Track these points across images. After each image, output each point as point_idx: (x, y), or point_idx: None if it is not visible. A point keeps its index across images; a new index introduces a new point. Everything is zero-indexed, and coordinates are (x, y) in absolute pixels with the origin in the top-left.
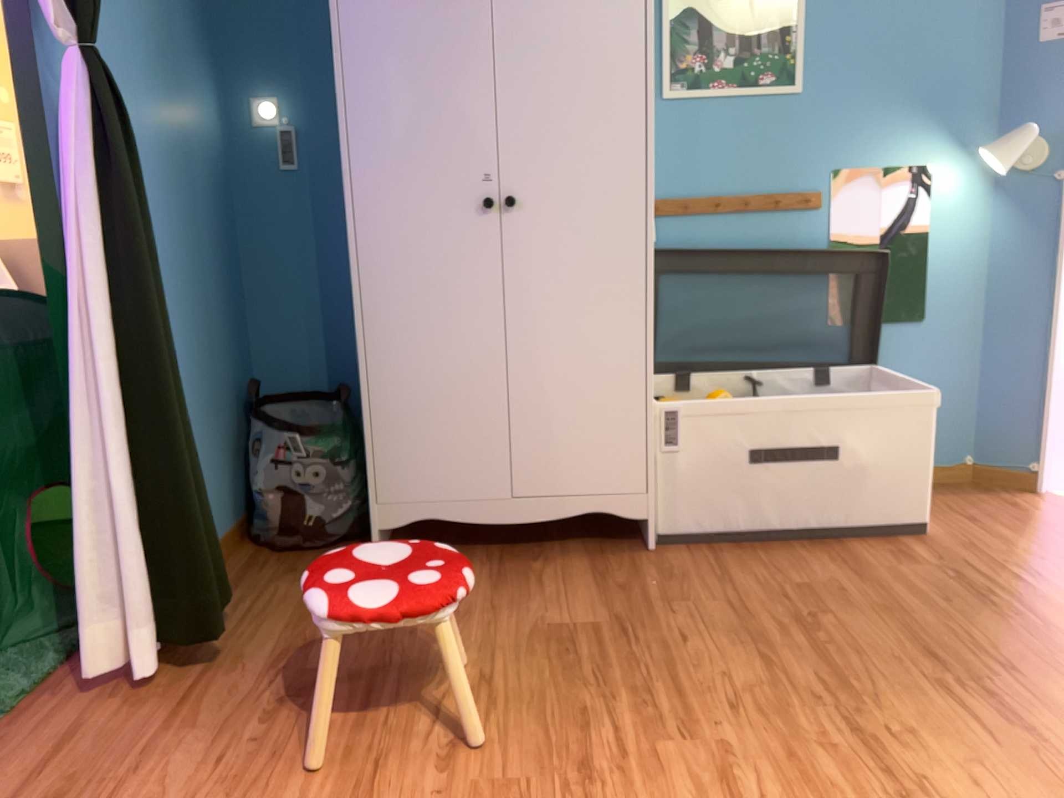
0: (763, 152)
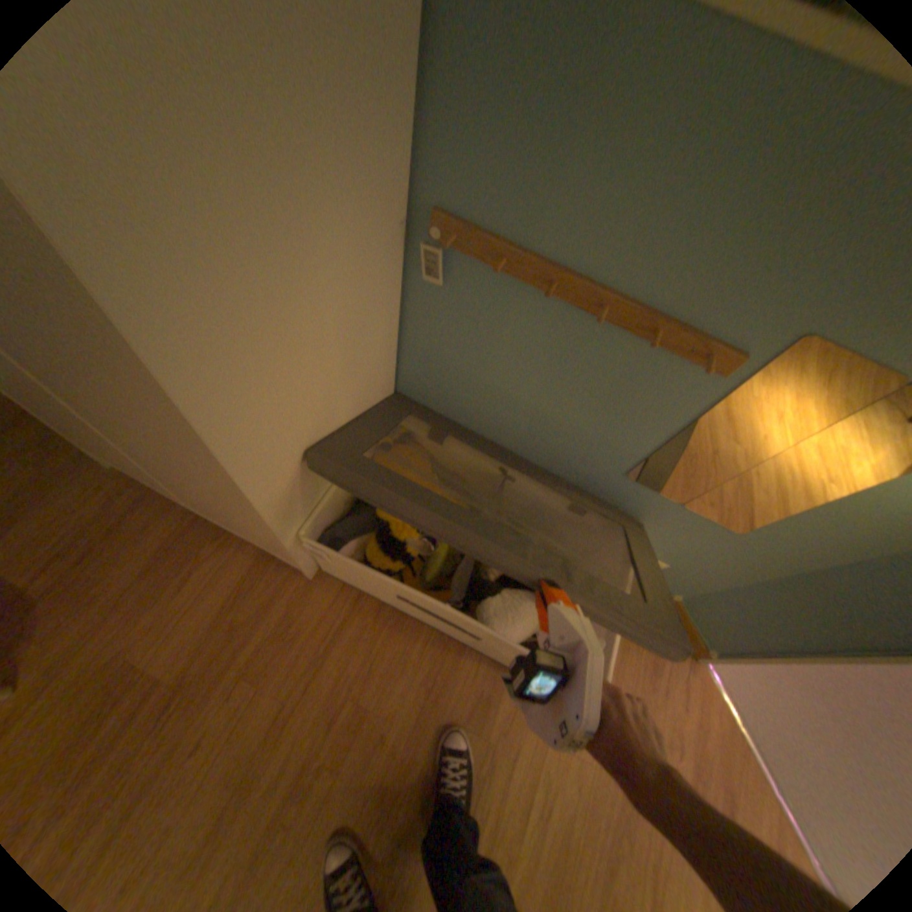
0: (705, 230)
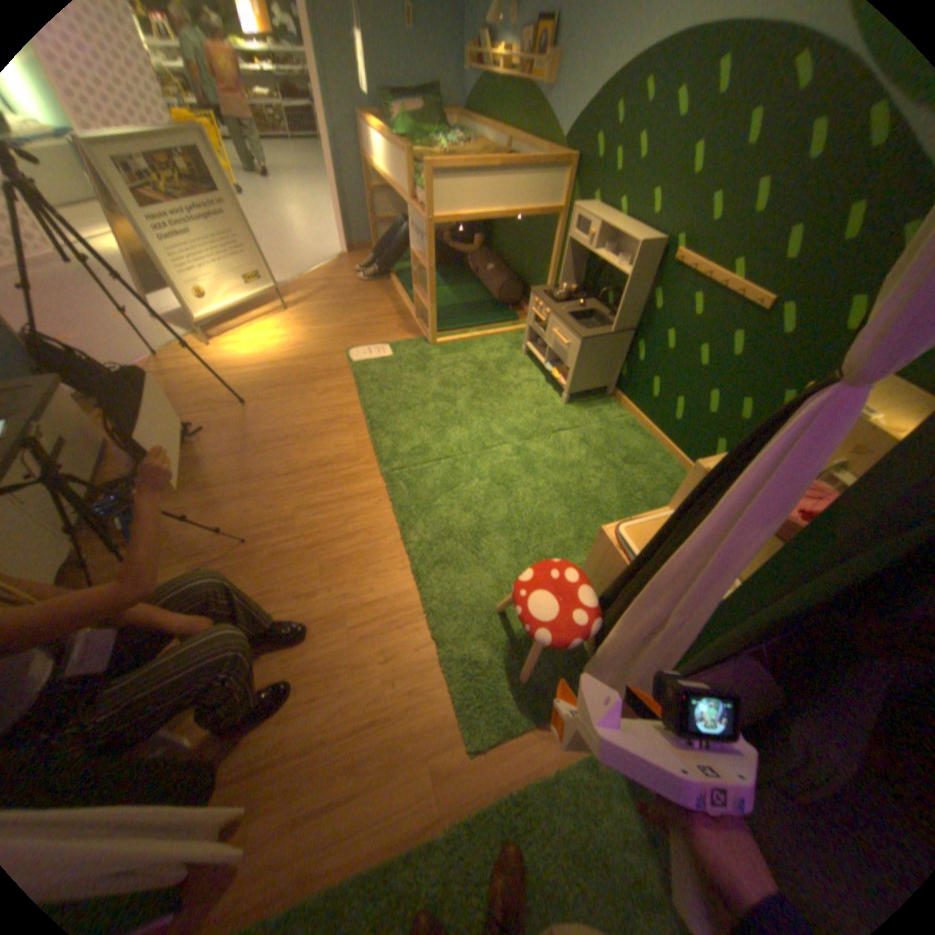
0: None
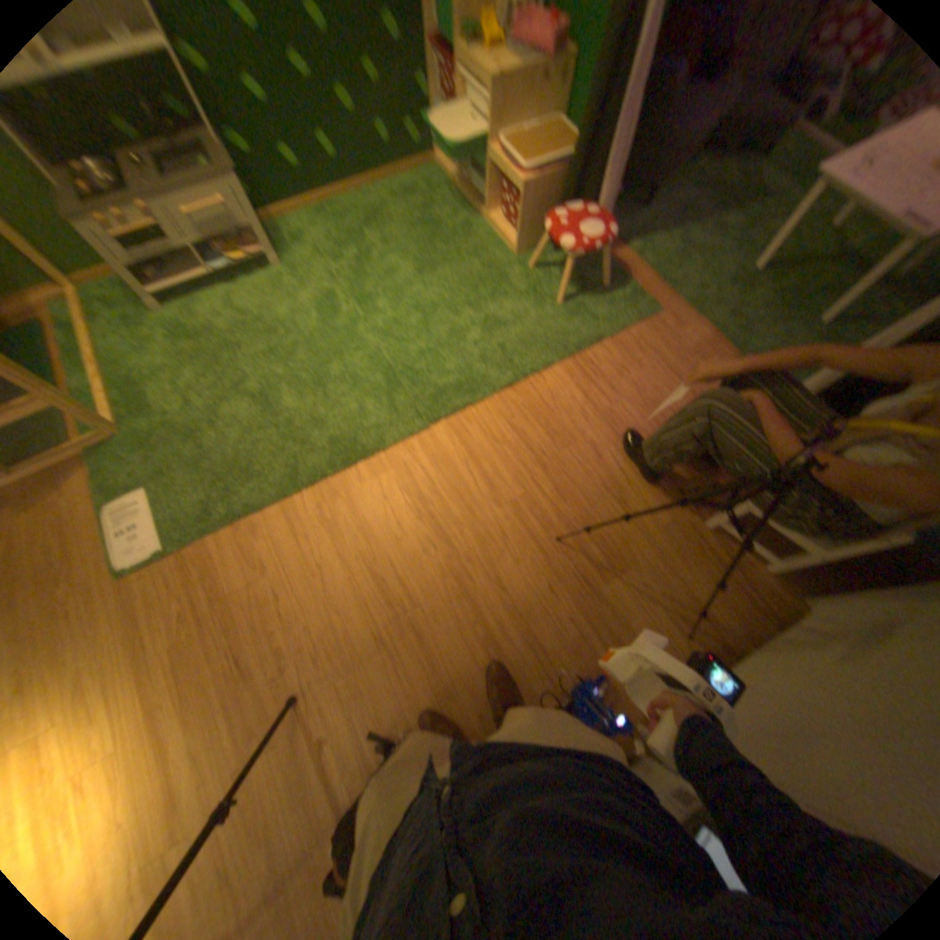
0: None
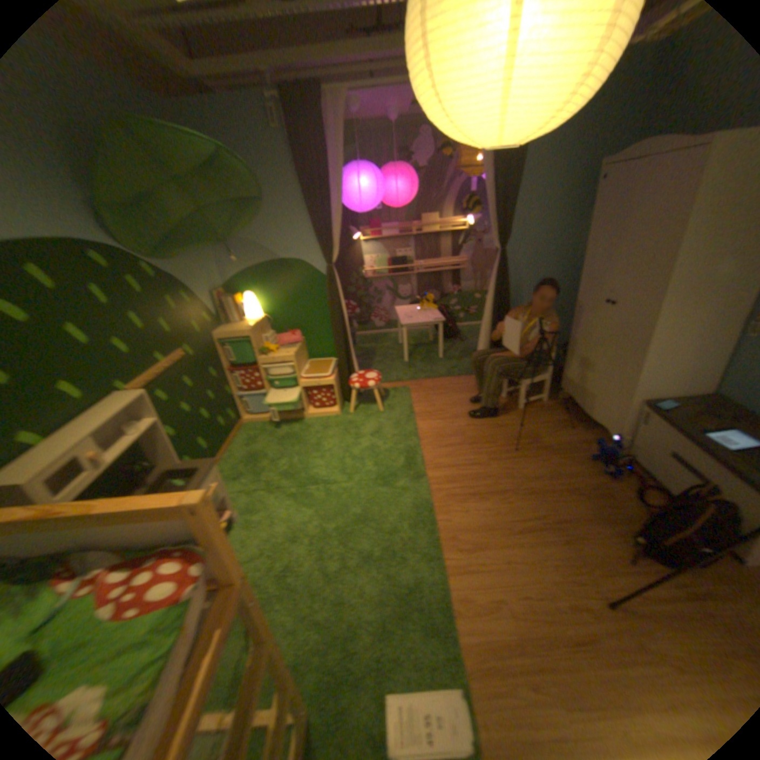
0: None
